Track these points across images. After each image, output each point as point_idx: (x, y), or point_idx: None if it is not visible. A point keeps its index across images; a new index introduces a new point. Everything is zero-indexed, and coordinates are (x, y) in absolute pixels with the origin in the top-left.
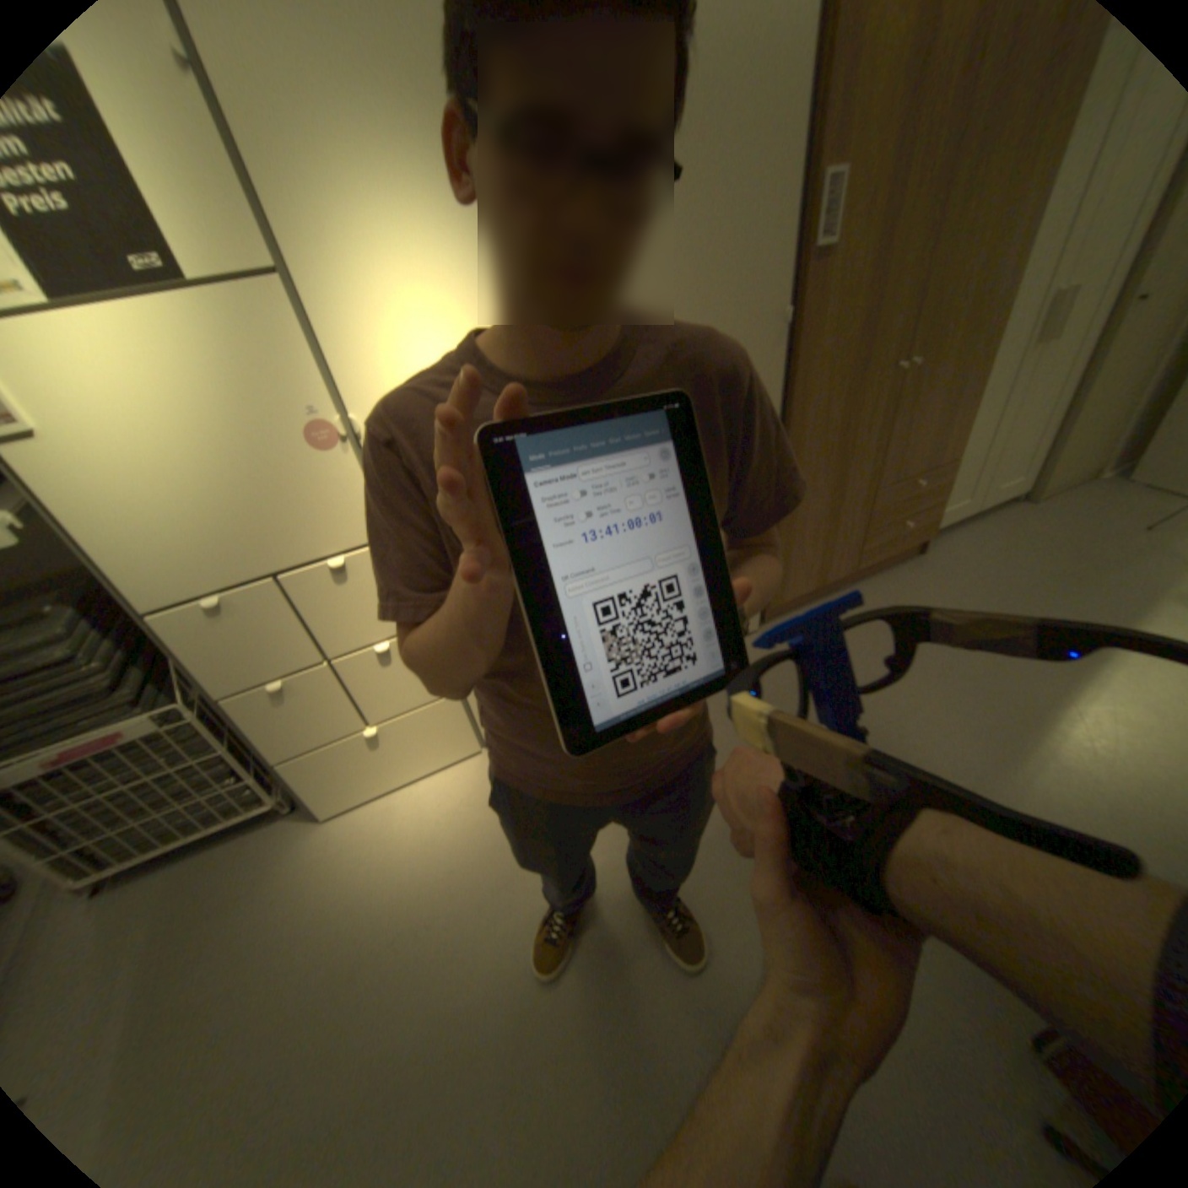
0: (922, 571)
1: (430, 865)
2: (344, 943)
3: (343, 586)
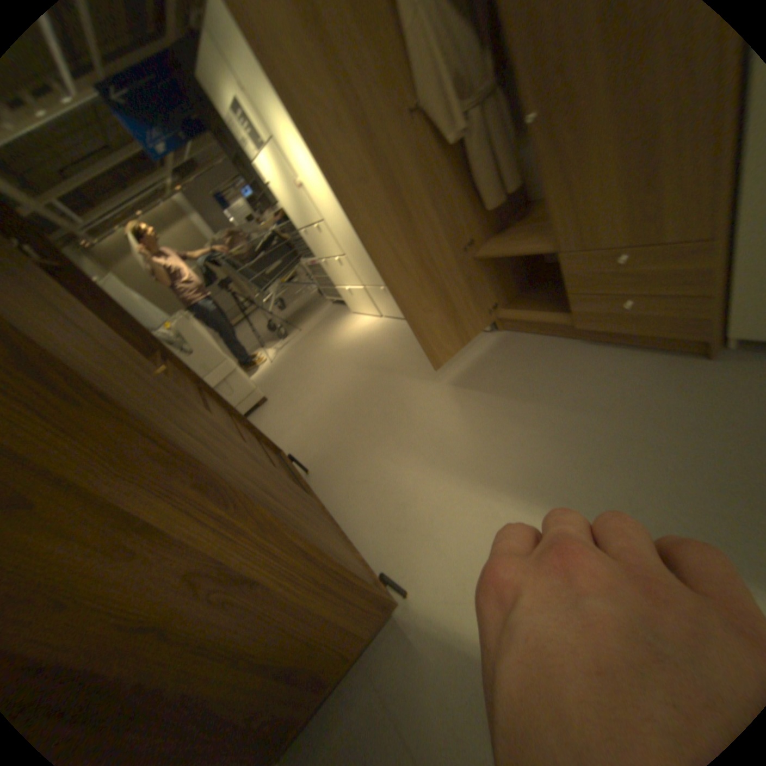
0: (664, 367)
1: (344, 336)
2: (326, 339)
3: (319, 233)
